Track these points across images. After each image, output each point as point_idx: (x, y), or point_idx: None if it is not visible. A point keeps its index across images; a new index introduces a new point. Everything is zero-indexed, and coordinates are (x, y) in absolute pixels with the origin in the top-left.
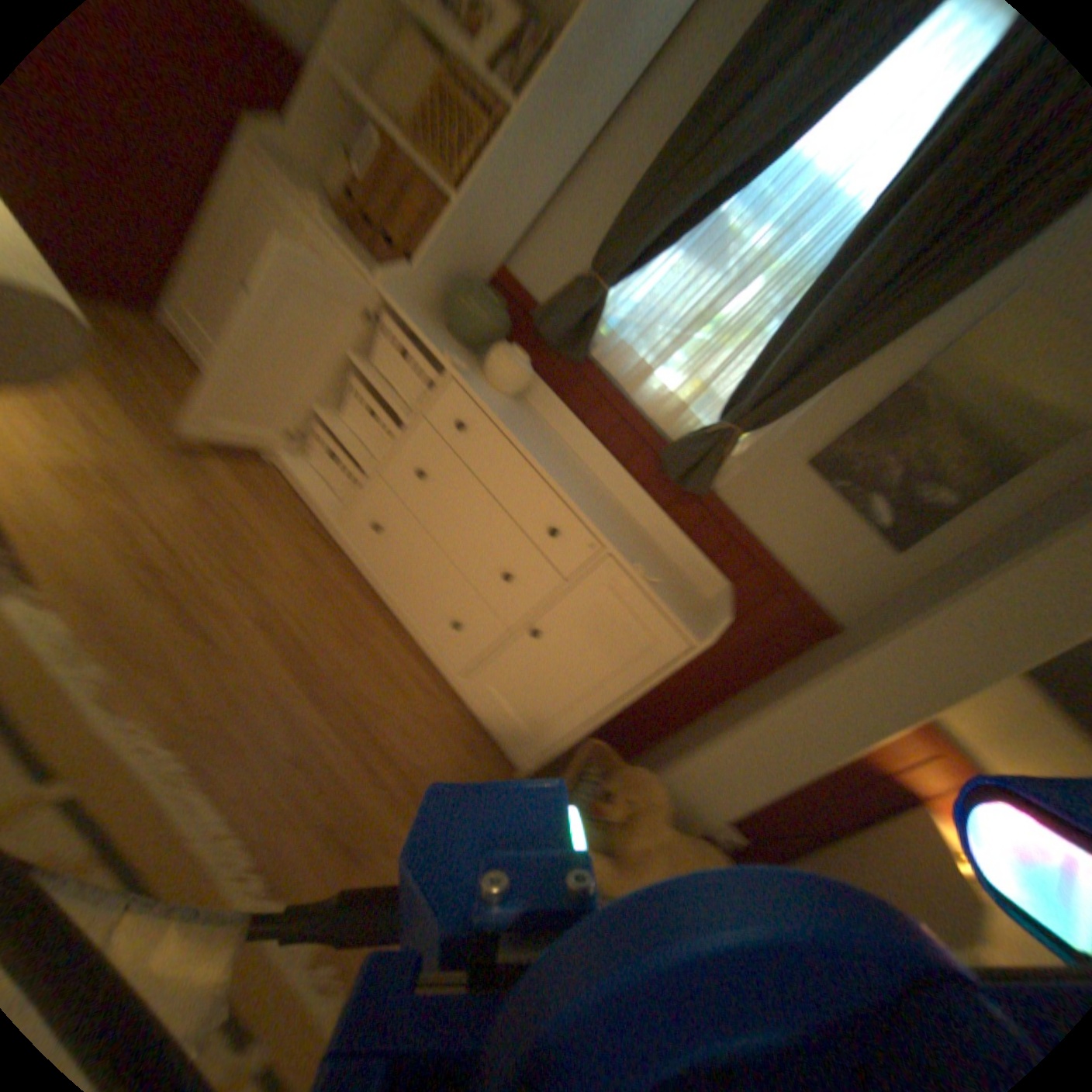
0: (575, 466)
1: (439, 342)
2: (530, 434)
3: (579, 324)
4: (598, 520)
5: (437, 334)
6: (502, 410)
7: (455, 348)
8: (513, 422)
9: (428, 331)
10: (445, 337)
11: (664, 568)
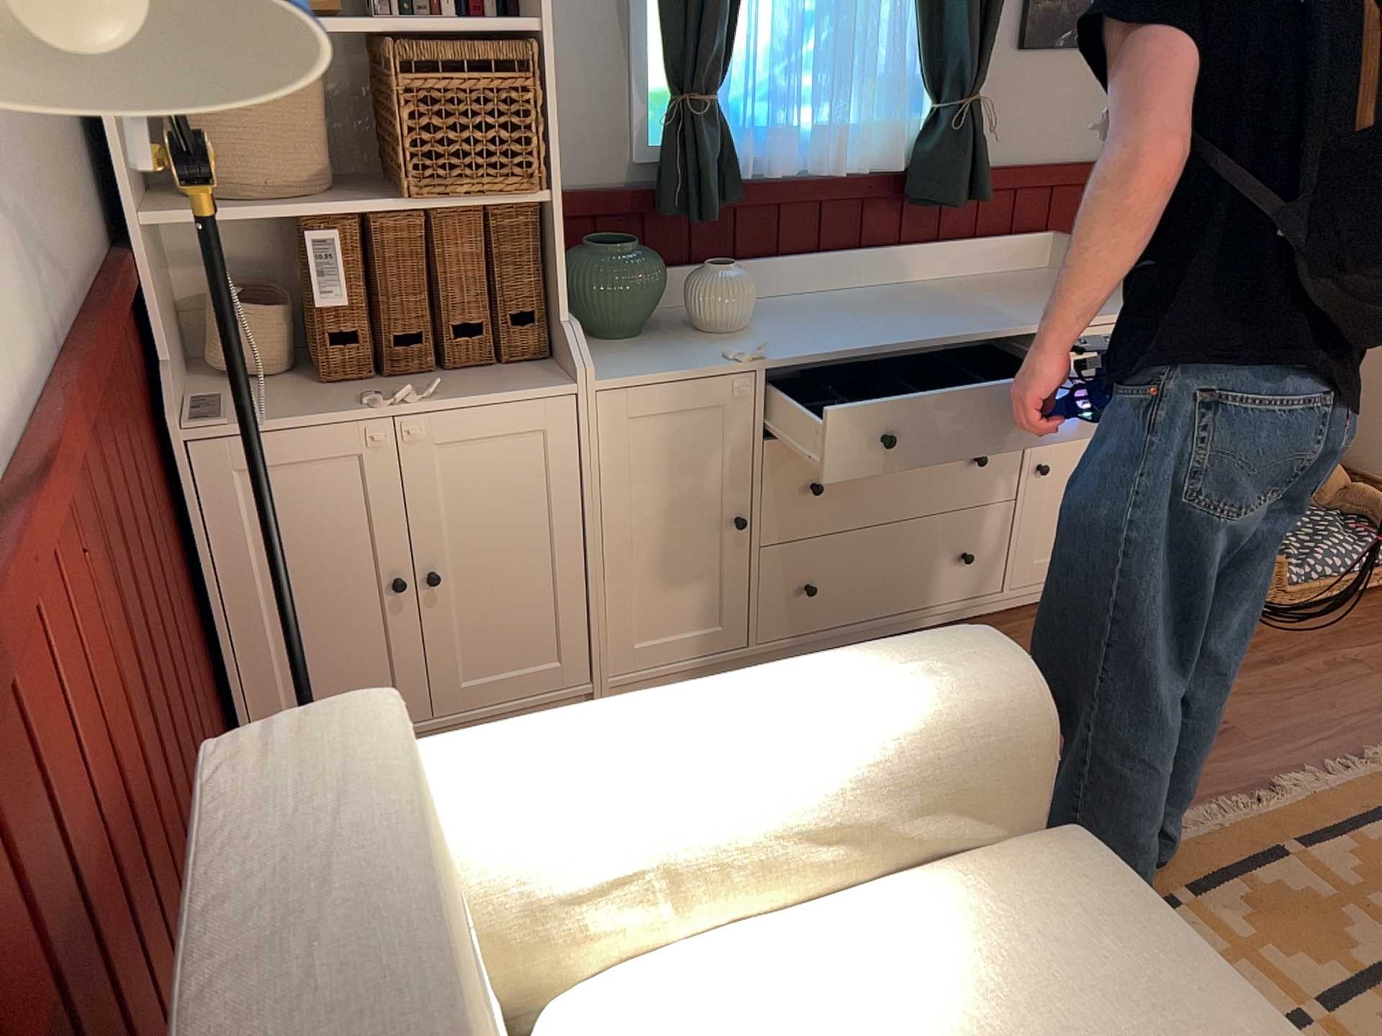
0: (851, 302)
1: (666, 356)
2: (828, 326)
3: (720, 163)
4: (990, 319)
5: (633, 352)
6: (799, 338)
7: (647, 343)
8: (820, 335)
9: (642, 359)
10: (624, 345)
11: (1021, 287)
